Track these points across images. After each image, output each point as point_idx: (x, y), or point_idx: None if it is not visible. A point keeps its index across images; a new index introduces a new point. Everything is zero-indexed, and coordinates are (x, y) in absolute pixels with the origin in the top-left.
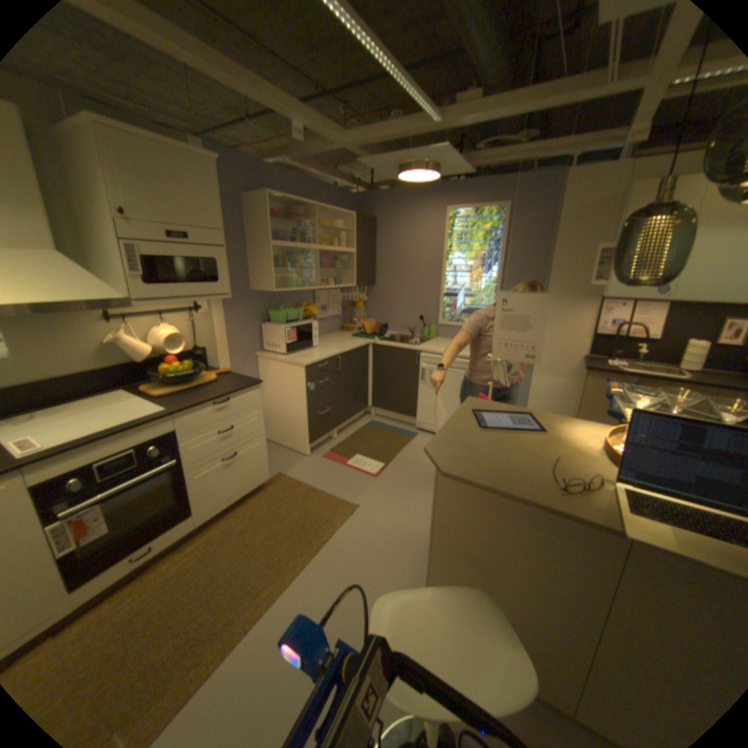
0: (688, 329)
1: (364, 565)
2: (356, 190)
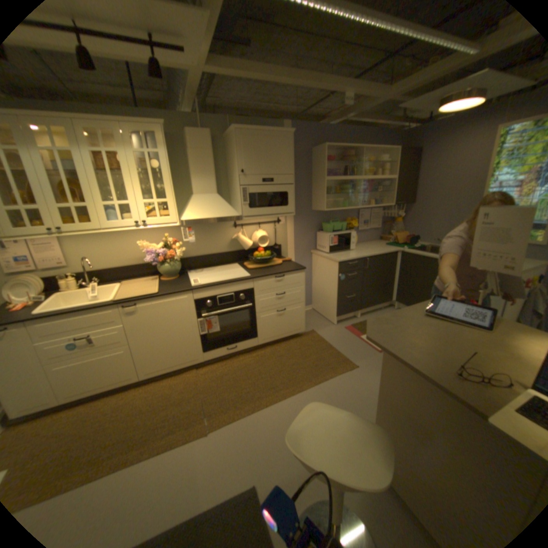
0: None
1: (348, 405)
2: (409, 126)
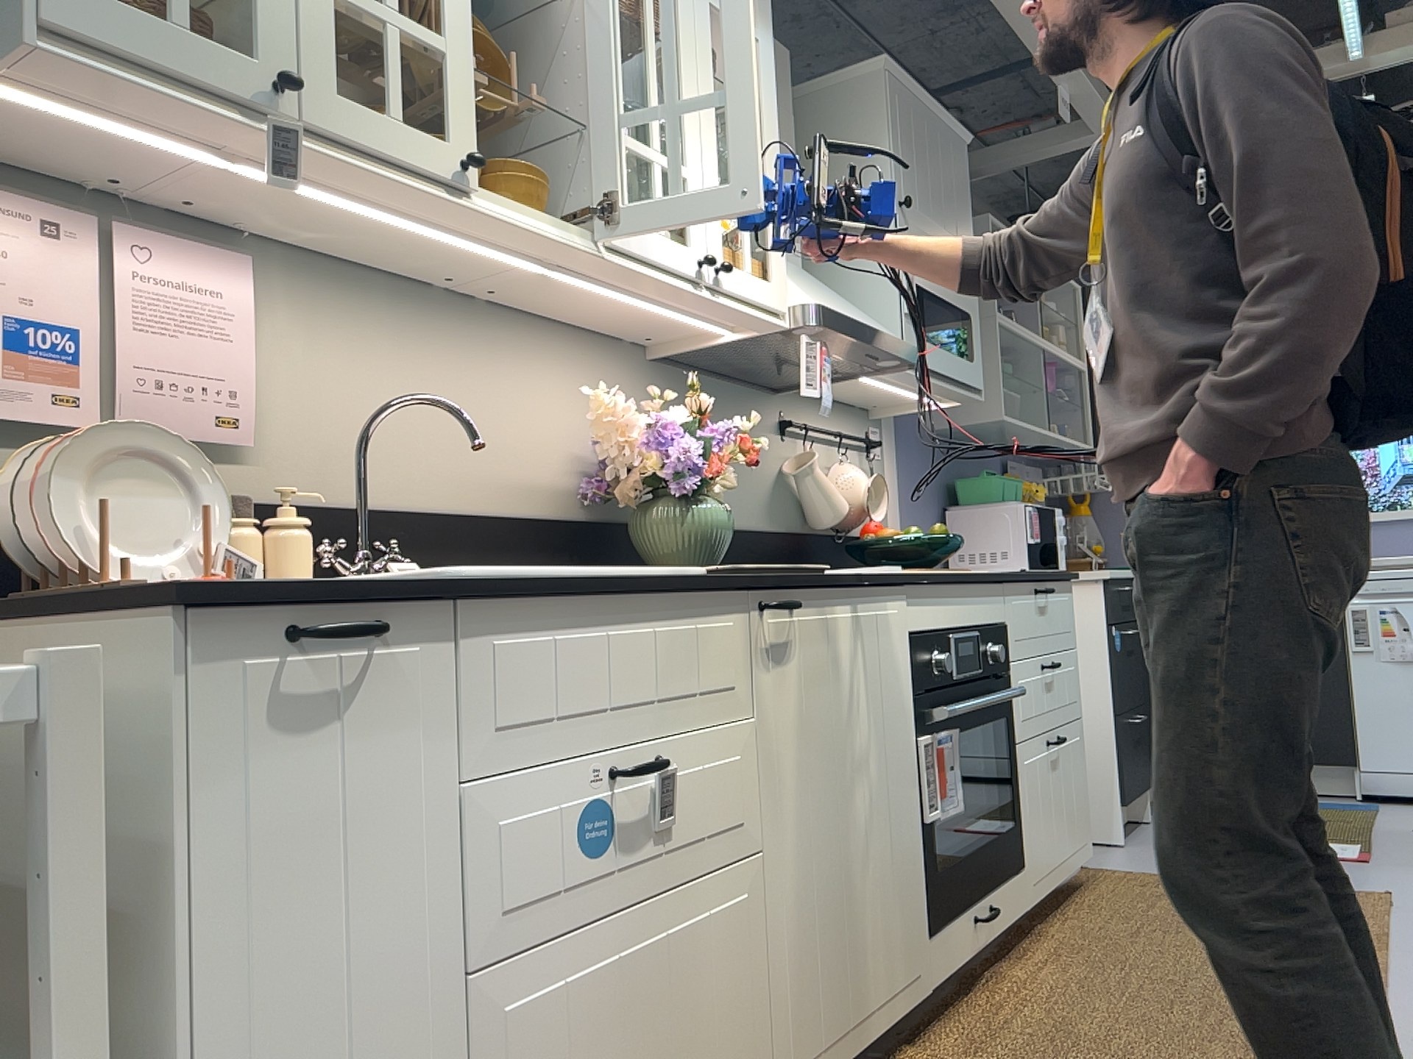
0: None
1: None
2: None
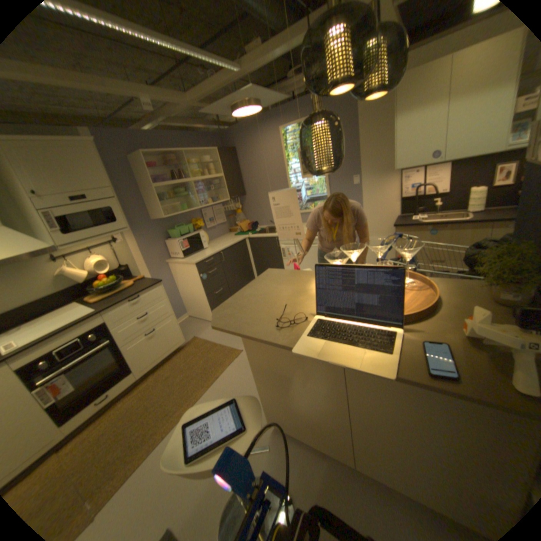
0: (468, 179)
1: (240, 388)
2: (220, 129)
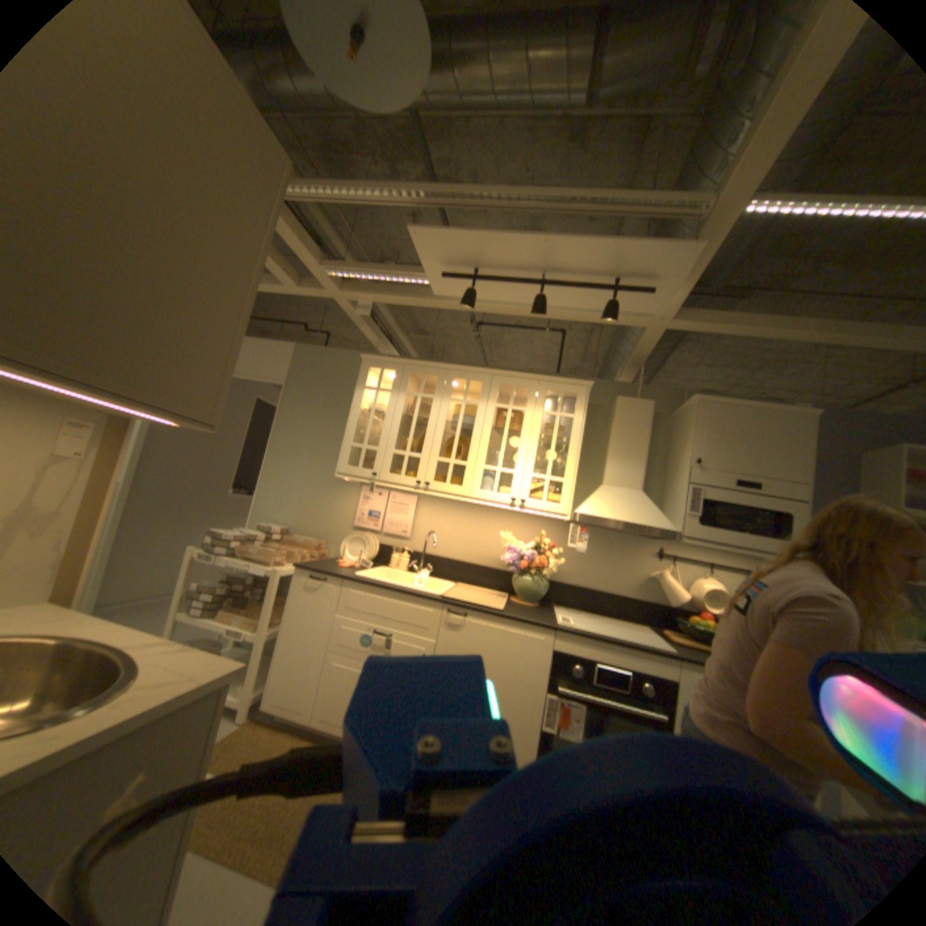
0: None
1: None
2: None
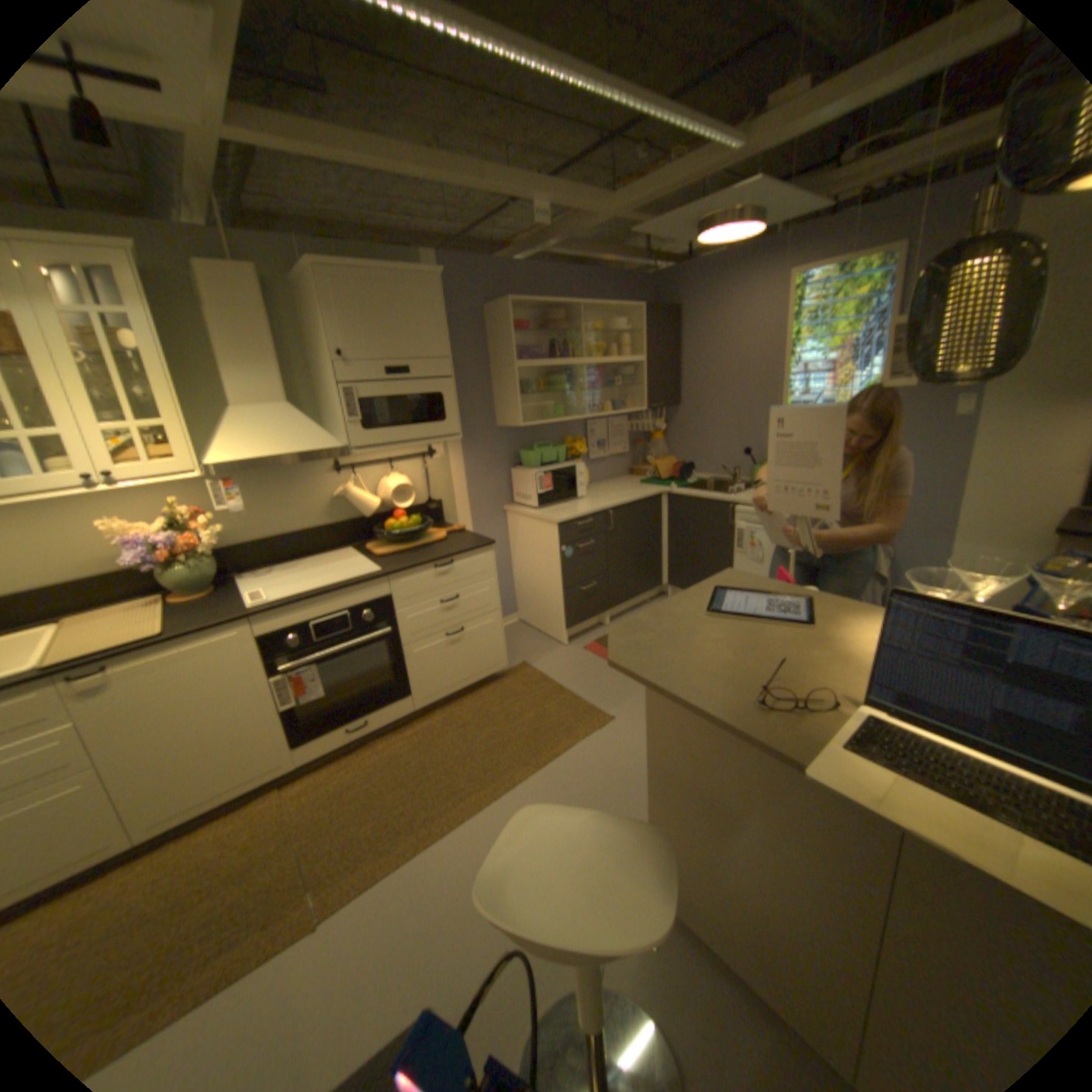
0: None
1: (601, 794)
2: (656, 267)
